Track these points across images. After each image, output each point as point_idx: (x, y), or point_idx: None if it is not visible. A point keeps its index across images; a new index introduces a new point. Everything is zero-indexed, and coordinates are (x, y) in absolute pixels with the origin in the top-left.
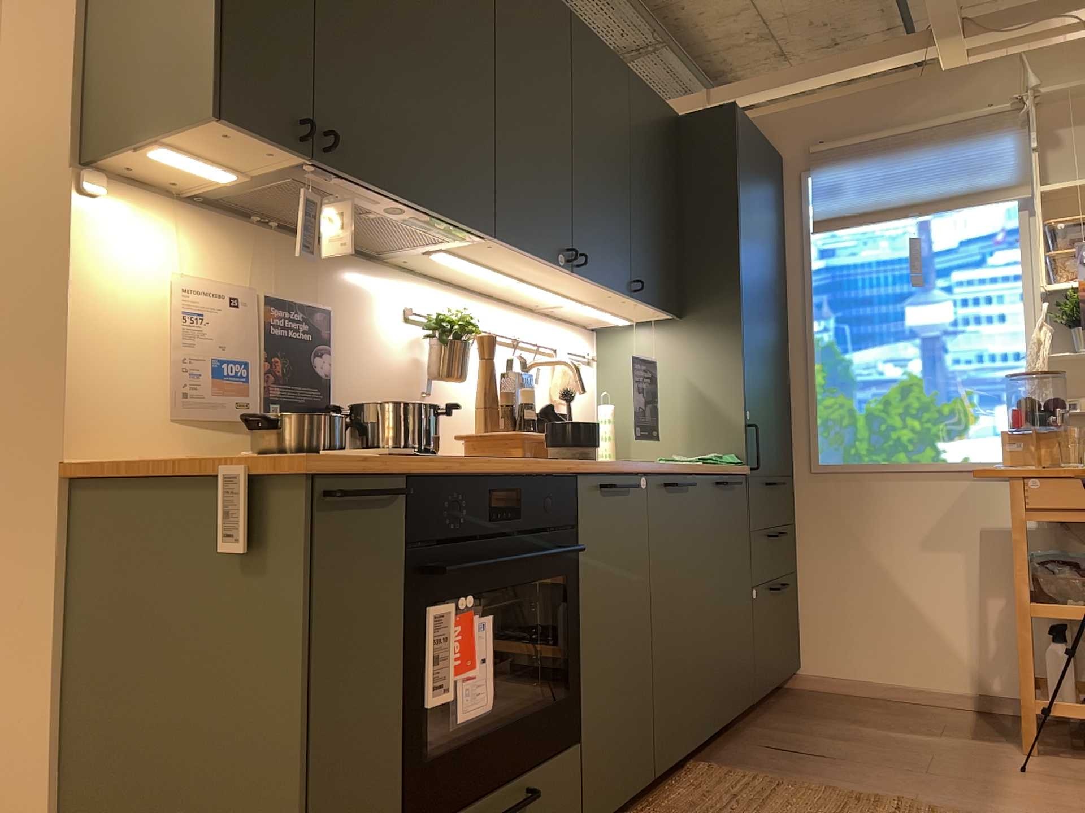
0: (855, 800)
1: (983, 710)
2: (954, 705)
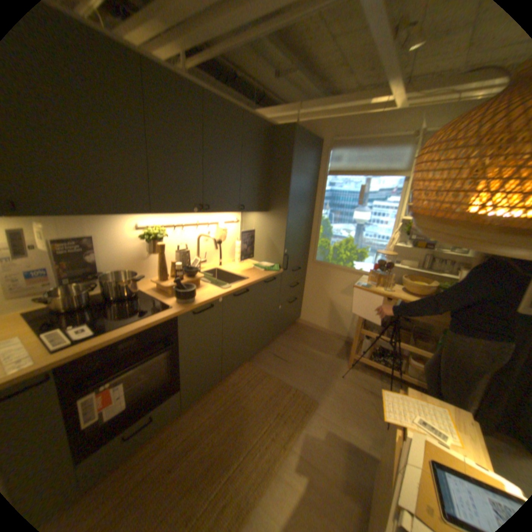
0: (282, 388)
1: (346, 341)
2: (339, 338)
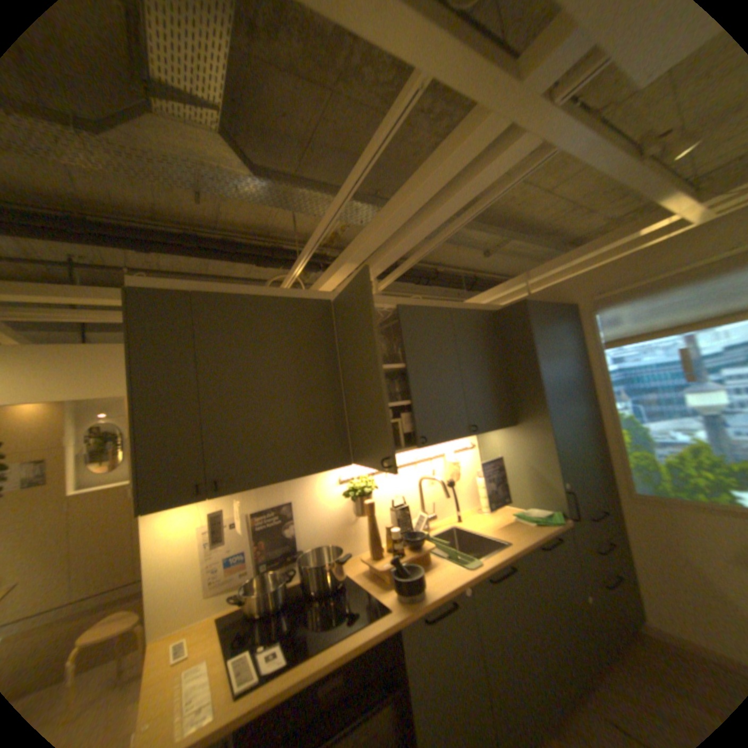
0: None
1: None
2: None
